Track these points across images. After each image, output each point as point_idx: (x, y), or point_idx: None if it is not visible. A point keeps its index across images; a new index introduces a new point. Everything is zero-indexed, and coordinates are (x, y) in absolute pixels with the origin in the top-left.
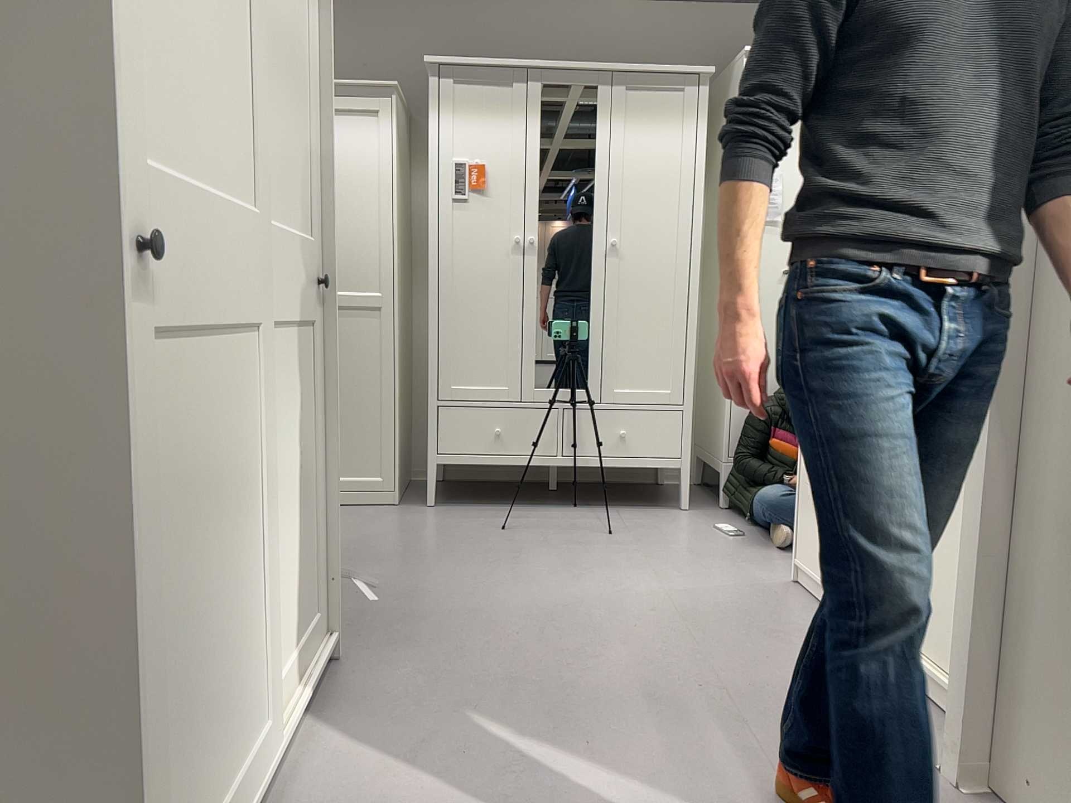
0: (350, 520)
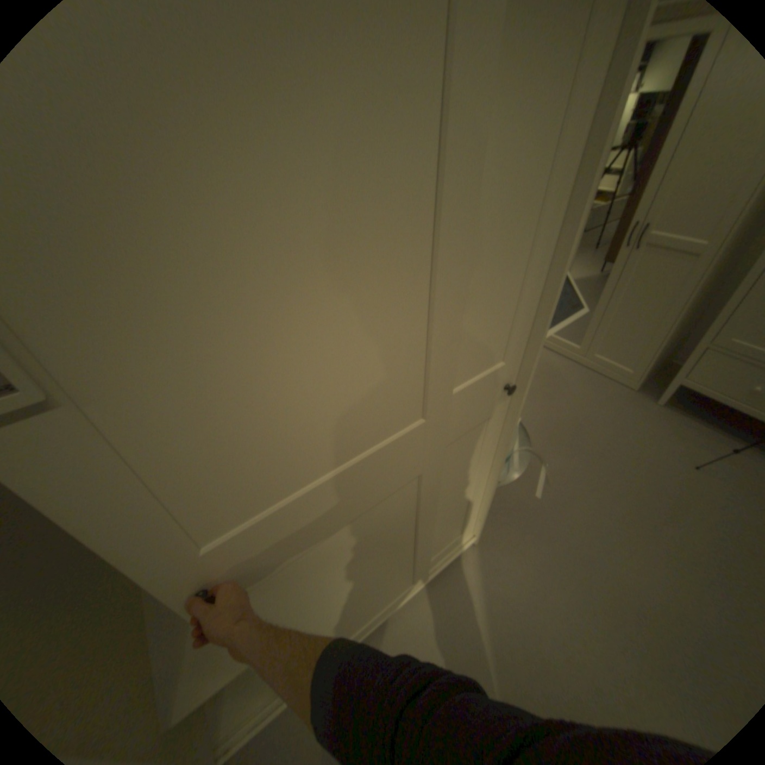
0: (593, 393)
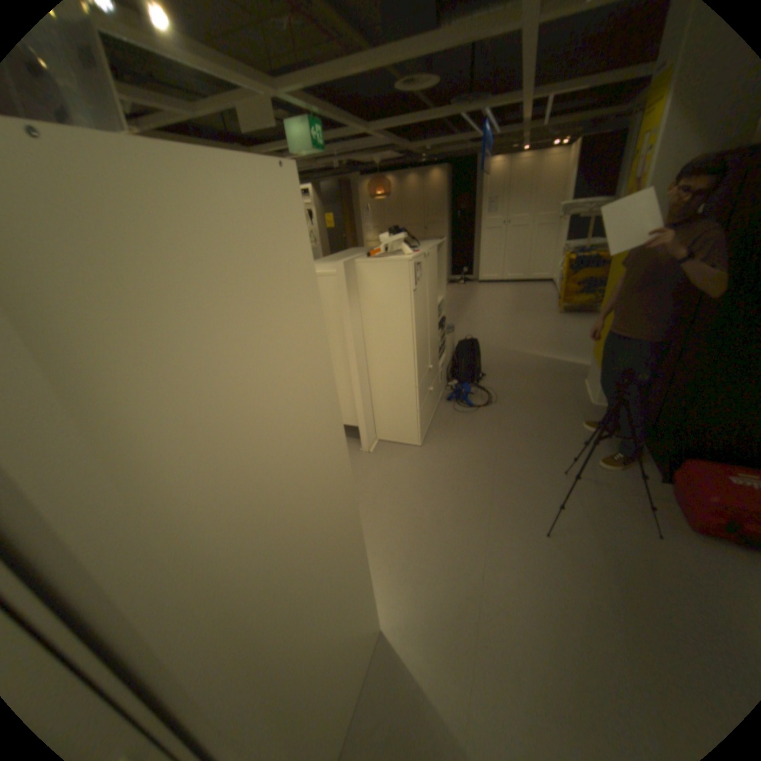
0: None
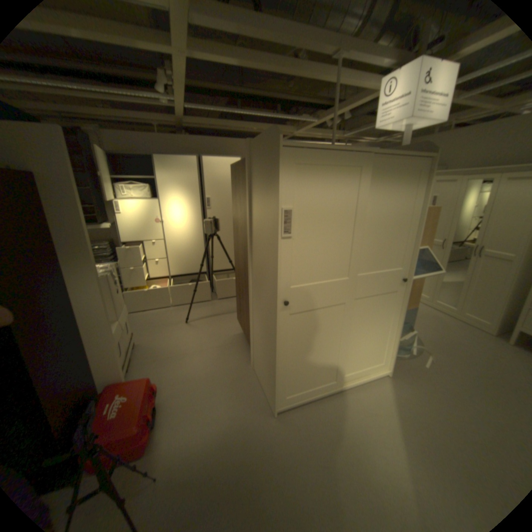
0: (465, 333)
